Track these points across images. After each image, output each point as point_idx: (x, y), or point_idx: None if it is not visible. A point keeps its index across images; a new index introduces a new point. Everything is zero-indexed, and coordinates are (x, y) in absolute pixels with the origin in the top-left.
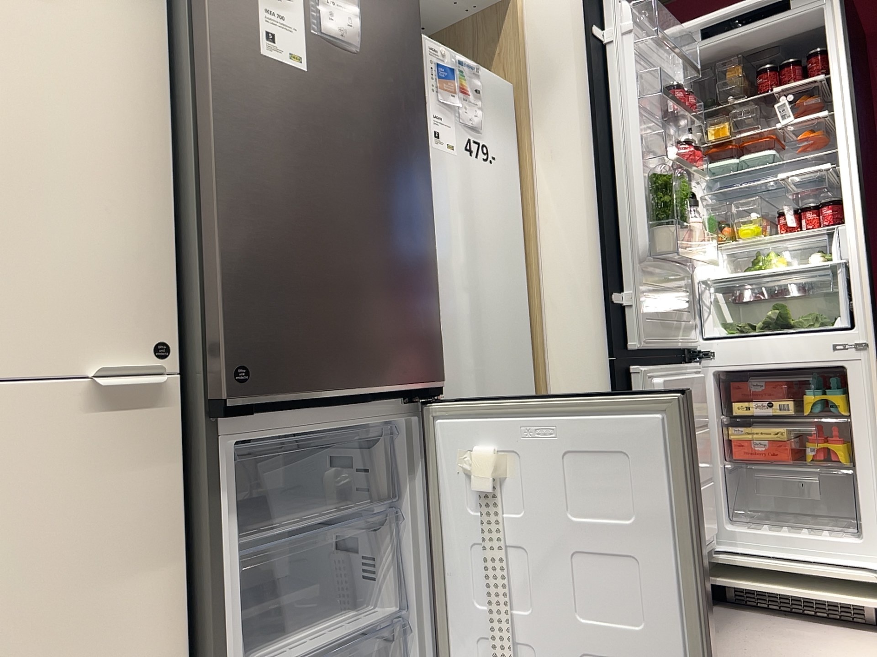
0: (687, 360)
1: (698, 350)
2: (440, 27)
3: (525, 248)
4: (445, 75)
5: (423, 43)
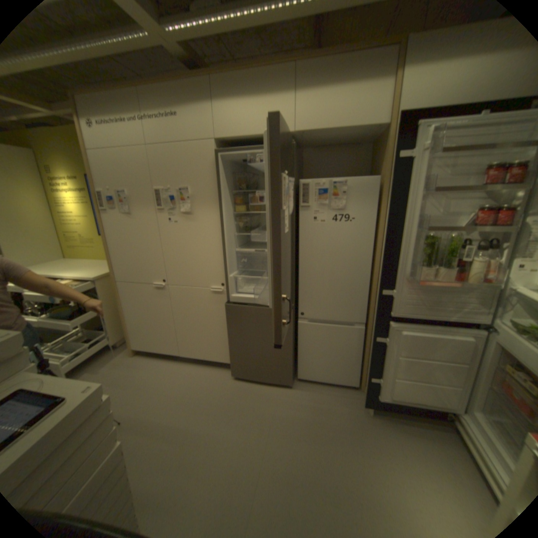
0: (484, 328)
1: (492, 326)
2: (378, 135)
3: (375, 253)
4: (322, 193)
5: (310, 183)
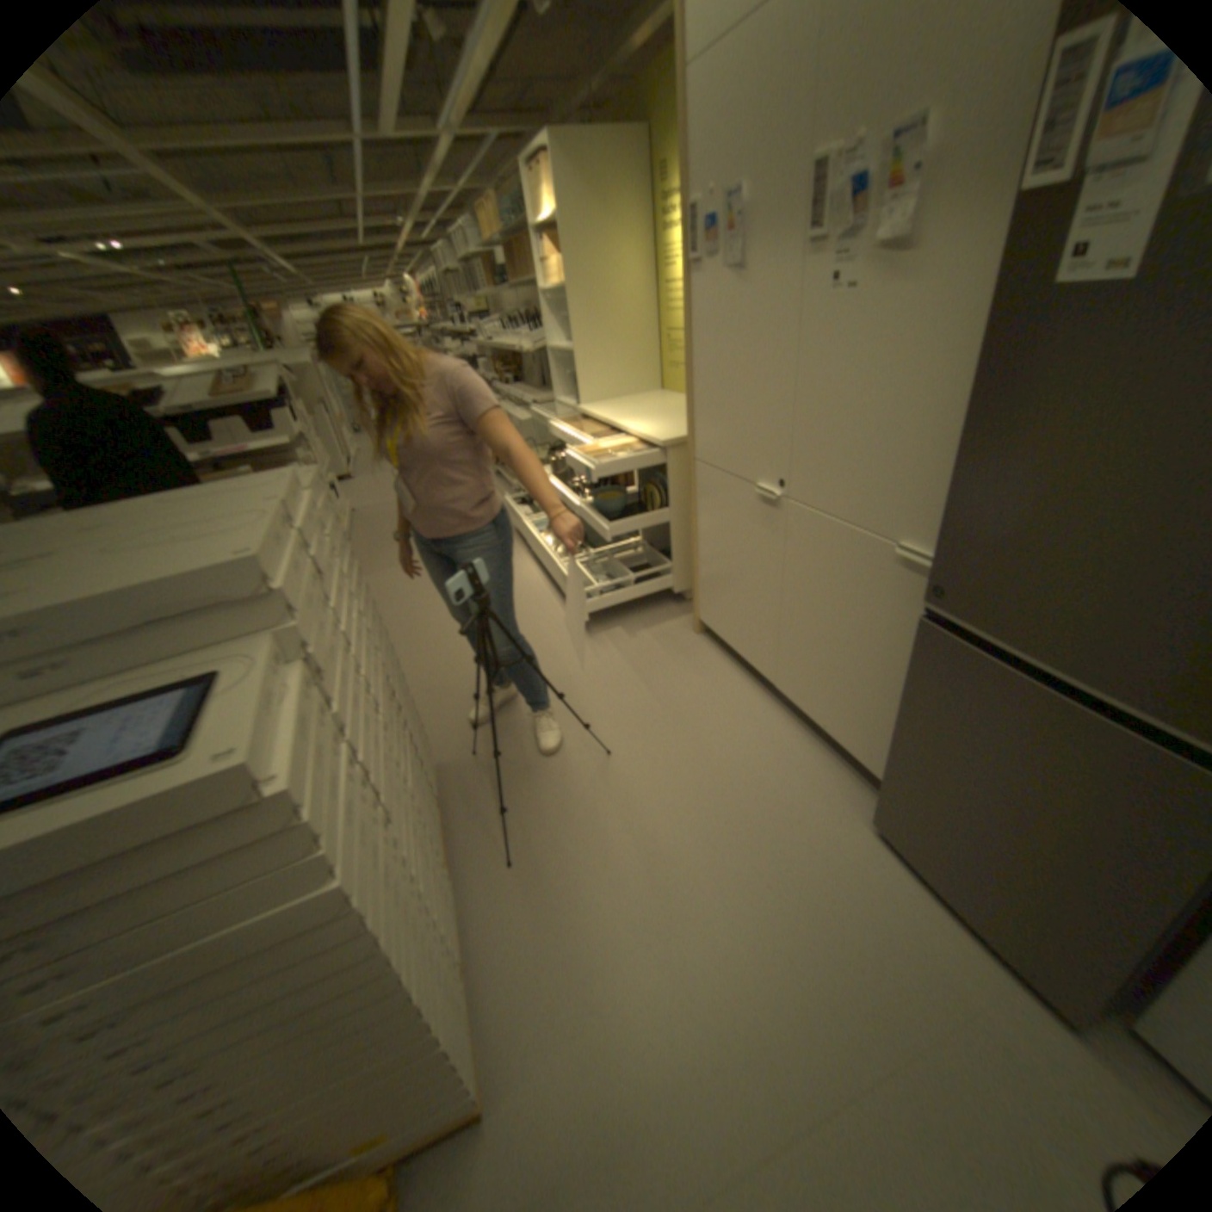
0: None
1: None
2: None
3: None
4: None
5: None
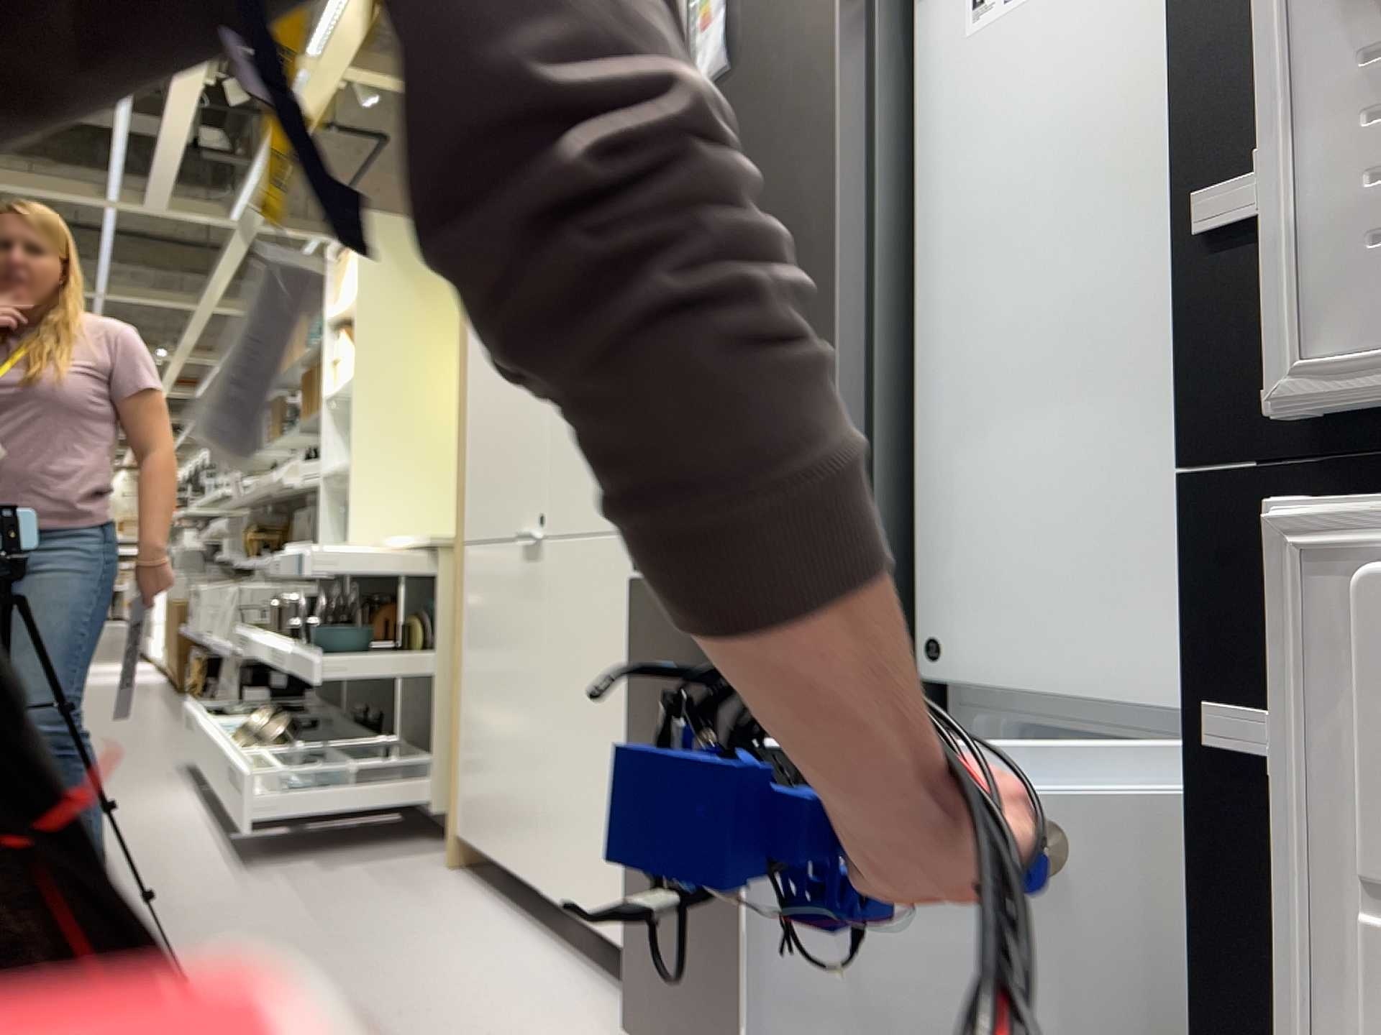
0: None
1: None
2: None
3: None
4: None
5: None
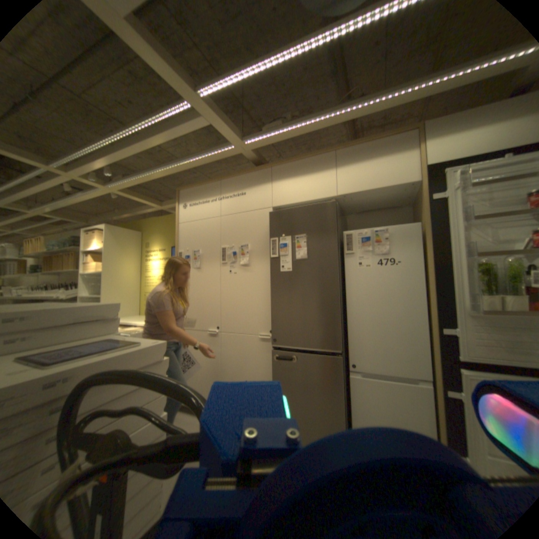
0: None
1: None
2: (413, 195)
3: (429, 296)
4: (364, 240)
5: (353, 233)
